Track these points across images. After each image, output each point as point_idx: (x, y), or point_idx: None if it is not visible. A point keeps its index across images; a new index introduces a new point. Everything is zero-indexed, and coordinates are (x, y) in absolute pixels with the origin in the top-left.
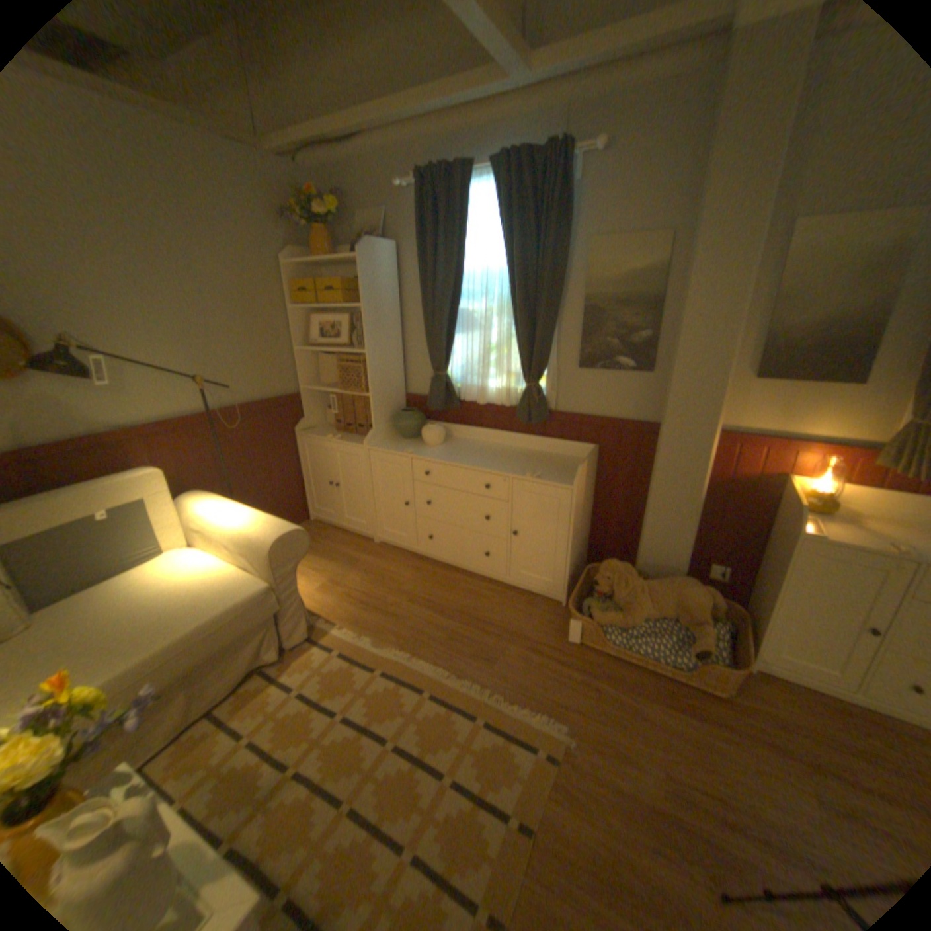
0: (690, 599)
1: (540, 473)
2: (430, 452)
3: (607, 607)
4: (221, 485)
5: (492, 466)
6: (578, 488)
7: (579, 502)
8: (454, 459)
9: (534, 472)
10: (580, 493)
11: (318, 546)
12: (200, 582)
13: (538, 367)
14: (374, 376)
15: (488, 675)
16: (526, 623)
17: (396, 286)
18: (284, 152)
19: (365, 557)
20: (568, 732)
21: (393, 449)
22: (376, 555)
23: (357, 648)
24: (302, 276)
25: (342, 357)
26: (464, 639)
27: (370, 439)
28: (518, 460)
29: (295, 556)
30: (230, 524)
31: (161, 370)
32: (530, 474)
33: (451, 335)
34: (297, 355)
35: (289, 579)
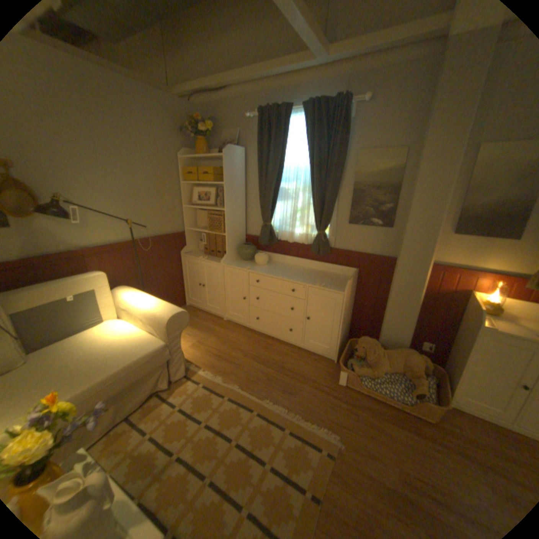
0: (413, 362)
1: (325, 284)
2: (259, 269)
3: (362, 365)
4: (137, 283)
5: (296, 278)
6: (347, 293)
7: (347, 301)
8: (274, 273)
9: (321, 283)
10: (348, 296)
11: (190, 321)
12: (126, 339)
13: (325, 222)
14: (228, 224)
15: (291, 403)
16: (313, 372)
17: (244, 173)
18: (183, 95)
19: (218, 328)
20: (340, 440)
21: (238, 266)
22: (224, 327)
23: (214, 382)
24: (190, 165)
25: (210, 212)
26: (277, 380)
27: (224, 260)
28: (311, 276)
29: (181, 327)
30: (144, 306)
31: (108, 216)
32: (318, 284)
33: (274, 202)
34: (184, 210)
35: (177, 340)
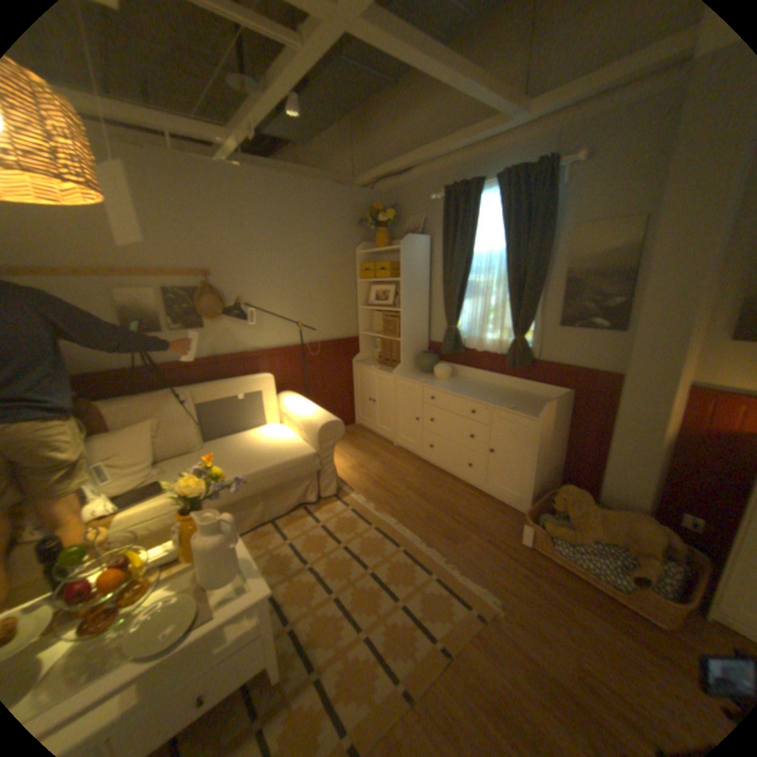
0: (642, 532)
1: (516, 406)
2: (437, 383)
3: (562, 525)
4: (304, 391)
5: (479, 397)
6: (544, 420)
7: (546, 433)
8: (452, 390)
9: (511, 405)
10: (547, 426)
11: (356, 441)
12: (281, 443)
13: (523, 324)
14: (404, 327)
15: (450, 550)
16: (492, 523)
17: (428, 265)
18: (368, 184)
19: (385, 454)
20: (501, 606)
21: (412, 379)
22: (393, 454)
23: (365, 508)
24: (369, 261)
25: (387, 314)
26: (440, 522)
27: (397, 370)
28: (502, 395)
29: (335, 438)
30: (302, 412)
31: (281, 318)
32: (506, 406)
33: (462, 299)
34: (360, 312)
35: (329, 452)
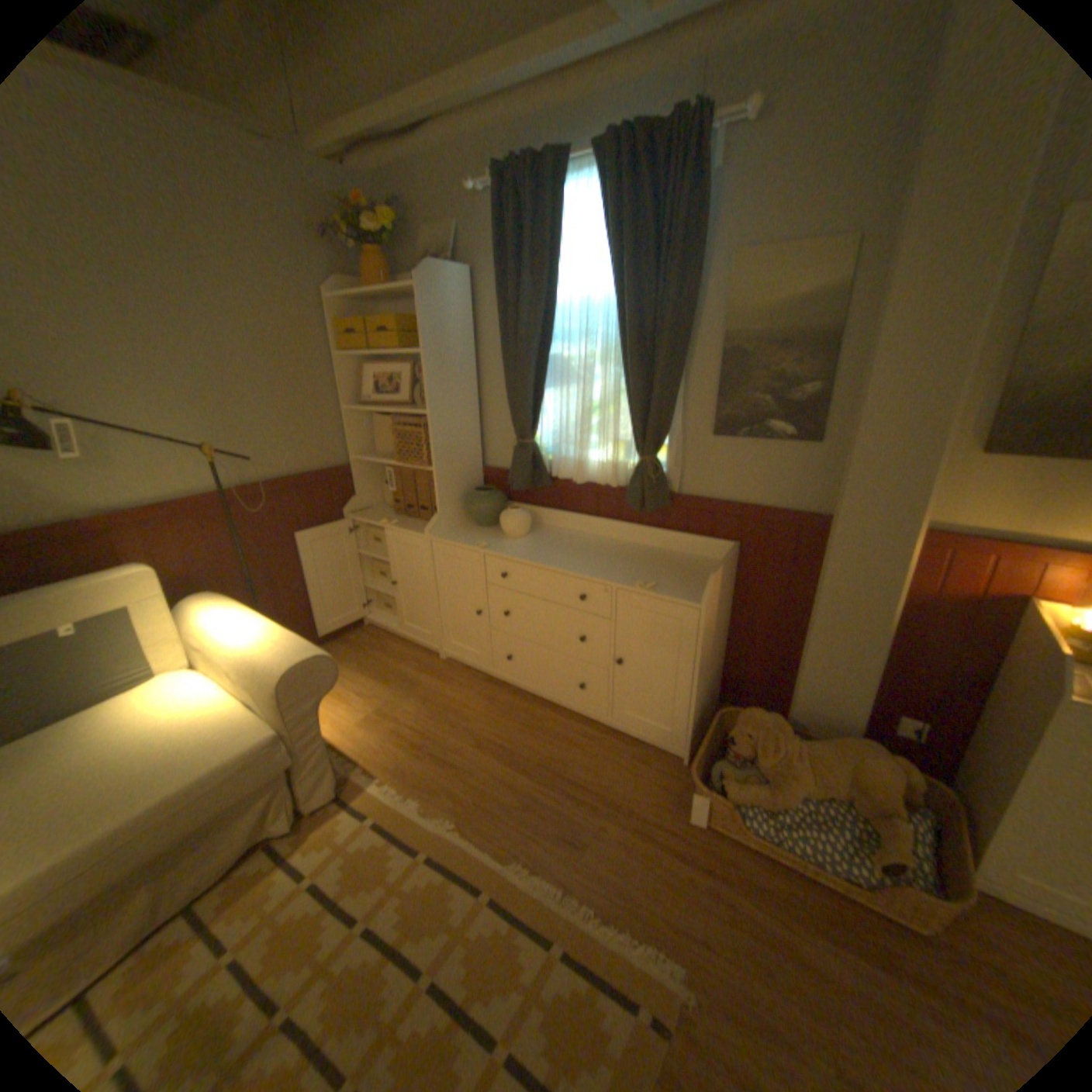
0: (873, 776)
1: (656, 582)
2: (510, 546)
3: (748, 776)
4: (244, 582)
5: (590, 568)
6: (709, 606)
7: (710, 624)
8: (540, 557)
9: (647, 580)
10: (711, 612)
11: (368, 661)
12: (187, 724)
13: (656, 434)
14: (438, 444)
15: (573, 870)
16: (632, 788)
17: (470, 324)
18: (332, 154)
19: (426, 679)
20: (686, 977)
21: (462, 540)
22: (440, 676)
23: (400, 815)
24: (352, 314)
25: (401, 419)
26: (545, 808)
27: (433, 526)
28: (626, 561)
29: (316, 691)
30: (234, 644)
31: (160, 437)
32: (641, 583)
33: (541, 390)
34: (346, 416)
35: (308, 722)
